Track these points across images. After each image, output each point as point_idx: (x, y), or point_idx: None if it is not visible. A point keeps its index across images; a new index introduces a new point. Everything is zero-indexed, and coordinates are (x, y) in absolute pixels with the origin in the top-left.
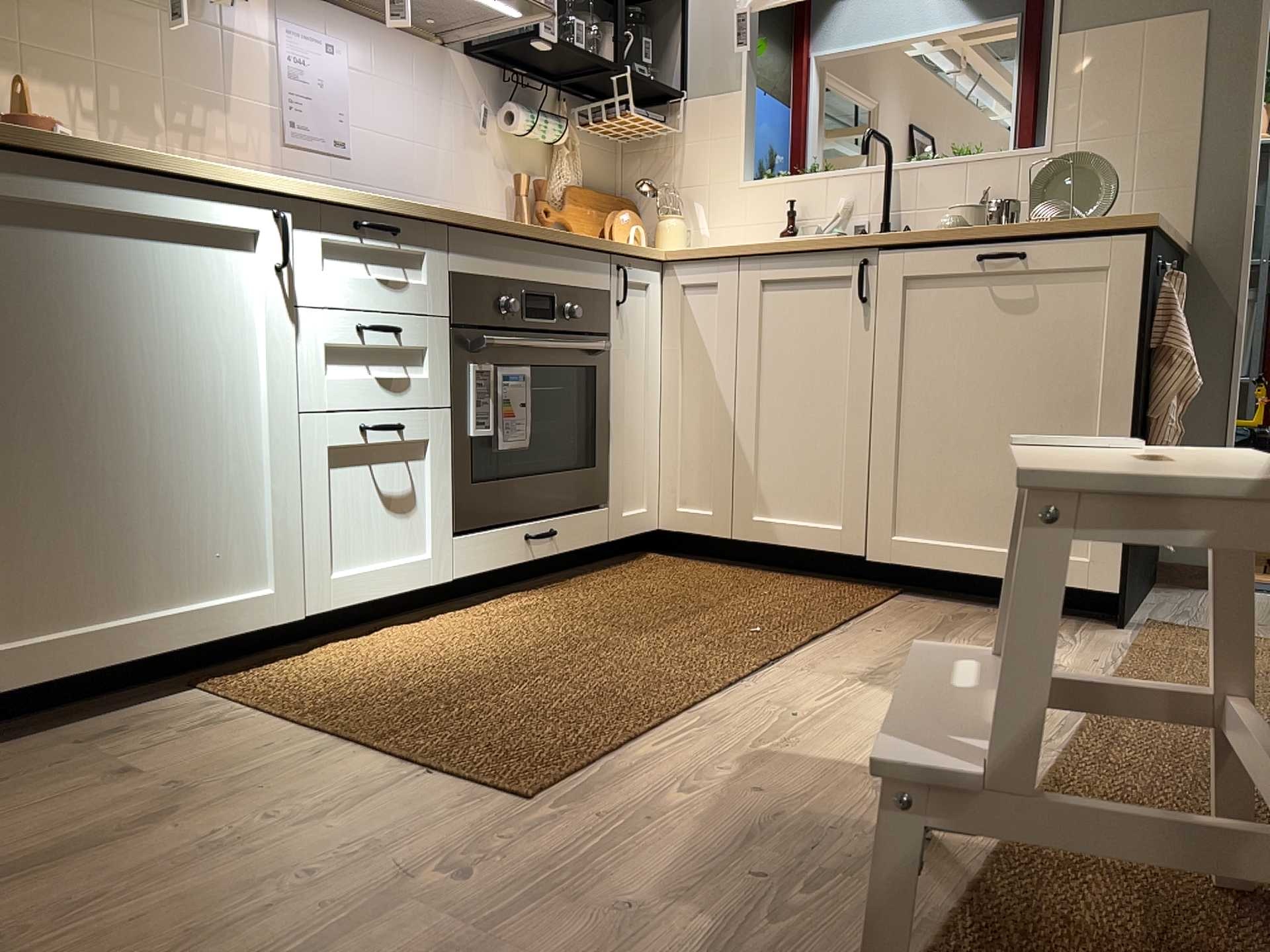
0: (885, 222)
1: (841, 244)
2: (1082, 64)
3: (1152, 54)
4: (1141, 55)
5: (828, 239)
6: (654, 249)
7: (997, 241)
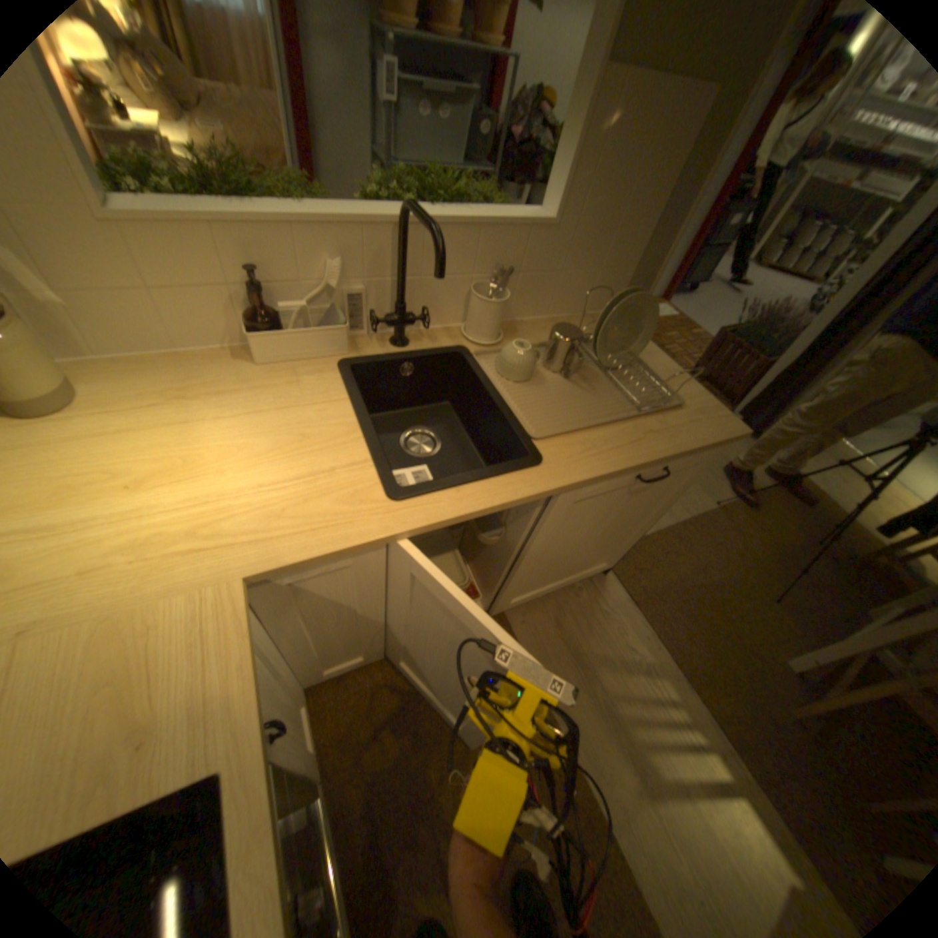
0: (398, 307)
1: (524, 502)
2: (611, 115)
3: (665, 122)
4: (657, 121)
5: (510, 502)
6: (205, 592)
7: (654, 466)
